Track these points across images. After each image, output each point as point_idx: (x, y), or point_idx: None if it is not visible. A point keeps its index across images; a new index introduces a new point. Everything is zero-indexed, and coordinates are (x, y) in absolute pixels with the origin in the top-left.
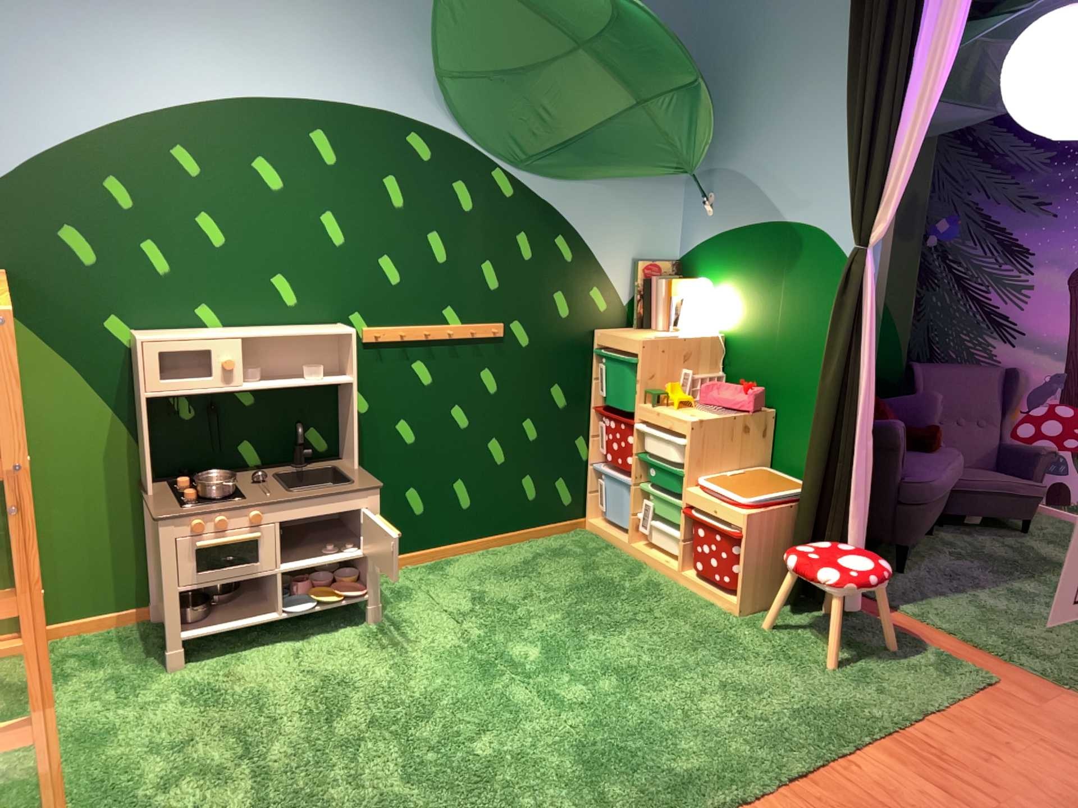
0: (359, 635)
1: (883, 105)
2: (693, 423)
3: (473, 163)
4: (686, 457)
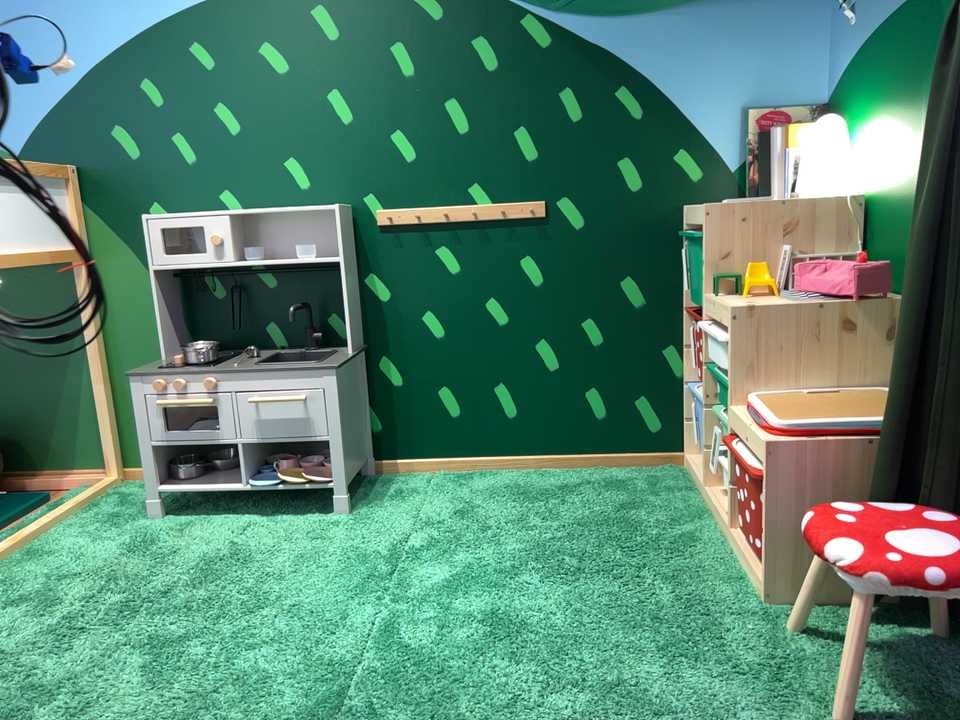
0: (308, 527)
1: None
2: (741, 310)
3: (492, 7)
4: (732, 362)
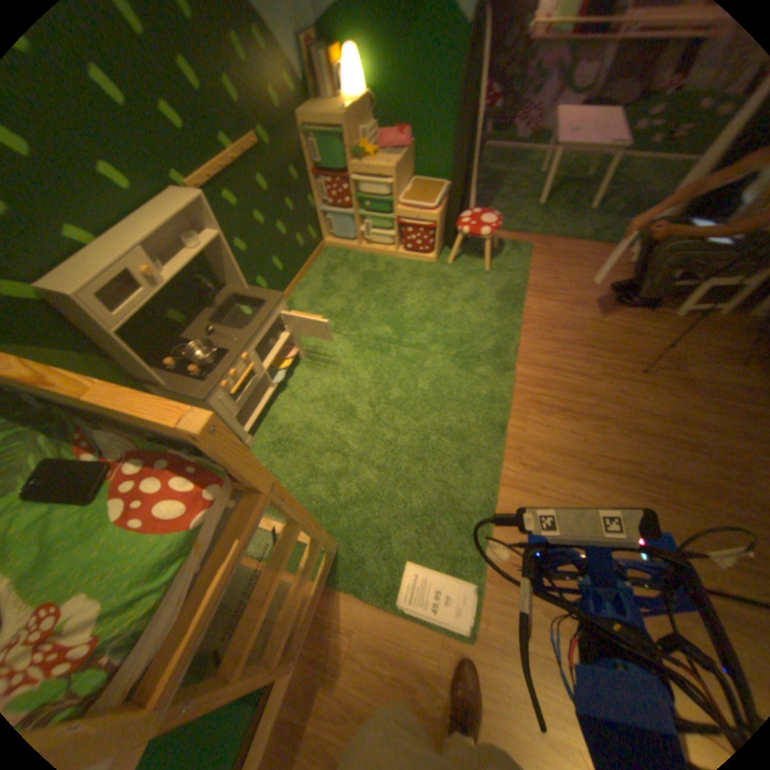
0: (307, 371)
1: None
2: (396, 168)
3: None
4: (395, 191)
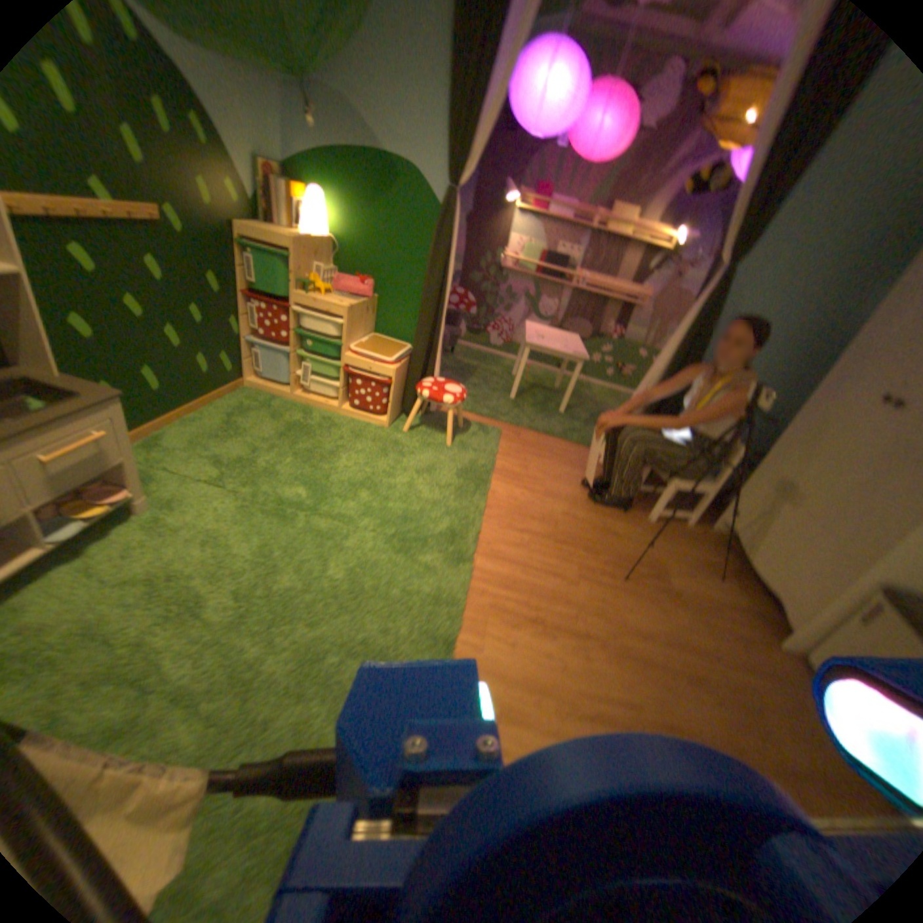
0: (130, 533)
1: (488, 68)
2: (346, 307)
3: None
4: (342, 332)
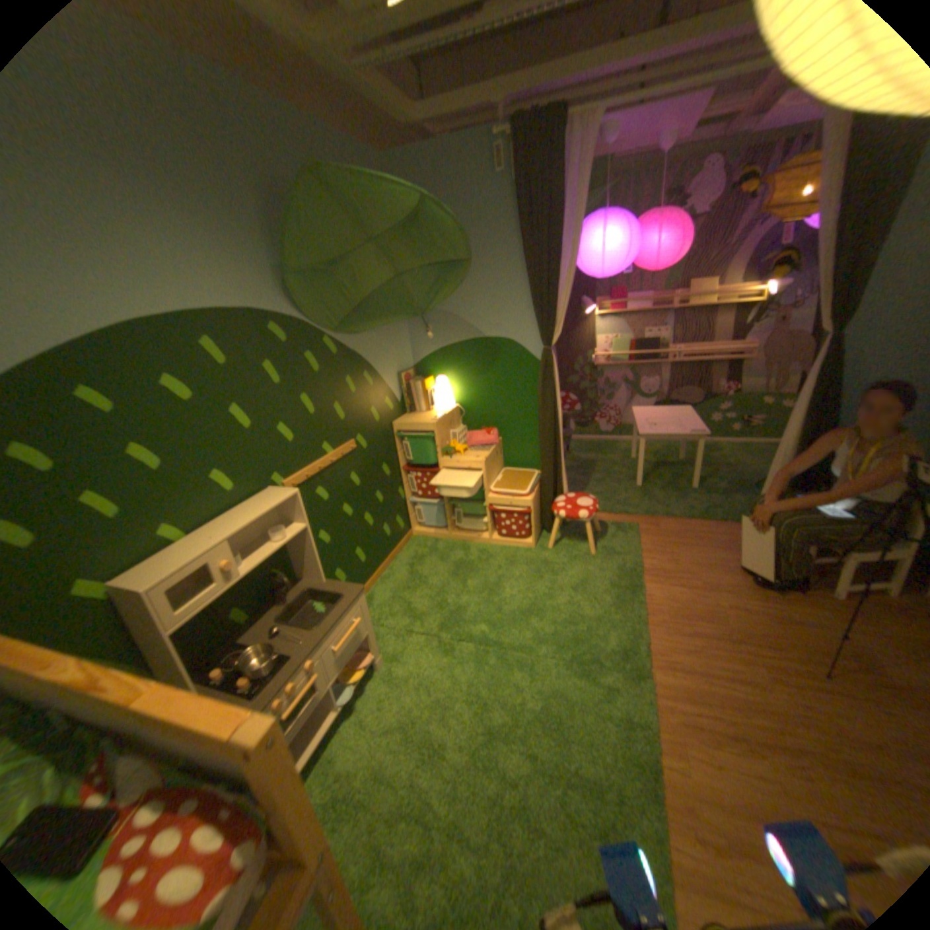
0: (381, 688)
1: (556, 265)
2: (484, 461)
3: (309, 333)
4: (485, 481)
